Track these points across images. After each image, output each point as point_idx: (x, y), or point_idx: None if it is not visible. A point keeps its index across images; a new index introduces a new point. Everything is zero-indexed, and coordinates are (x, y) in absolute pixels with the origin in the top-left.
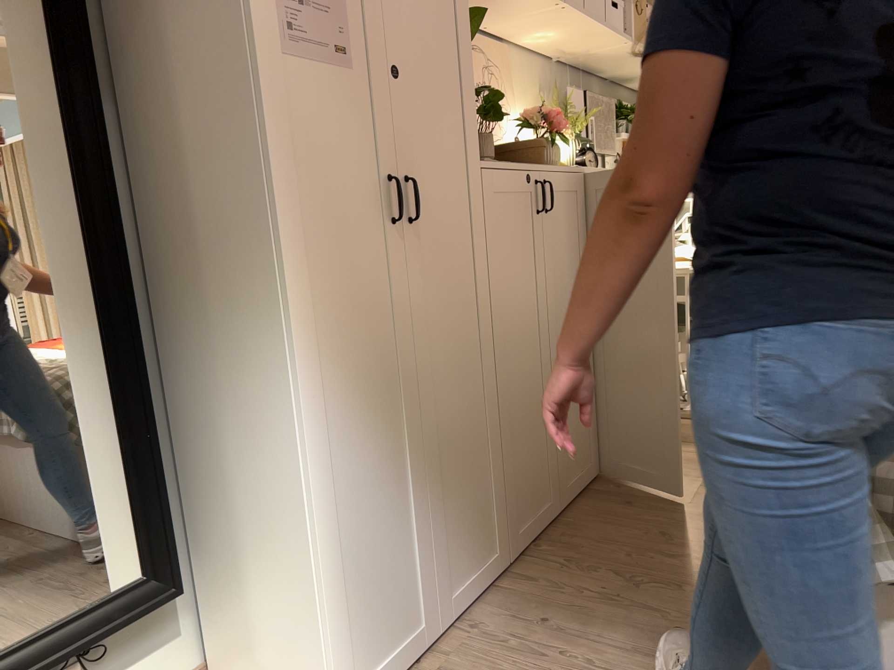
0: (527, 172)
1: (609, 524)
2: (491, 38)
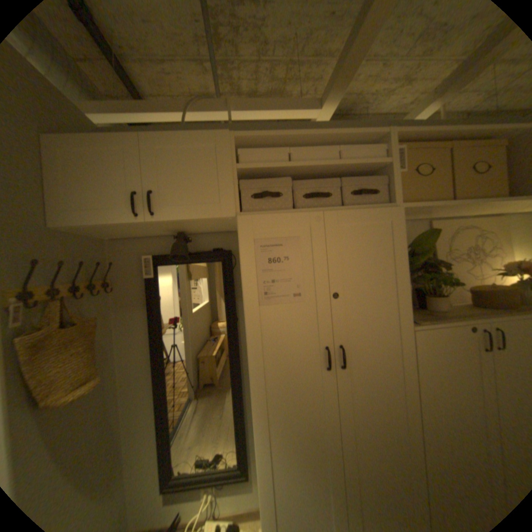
0: (473, 326)
1: None
2: (489, 215)
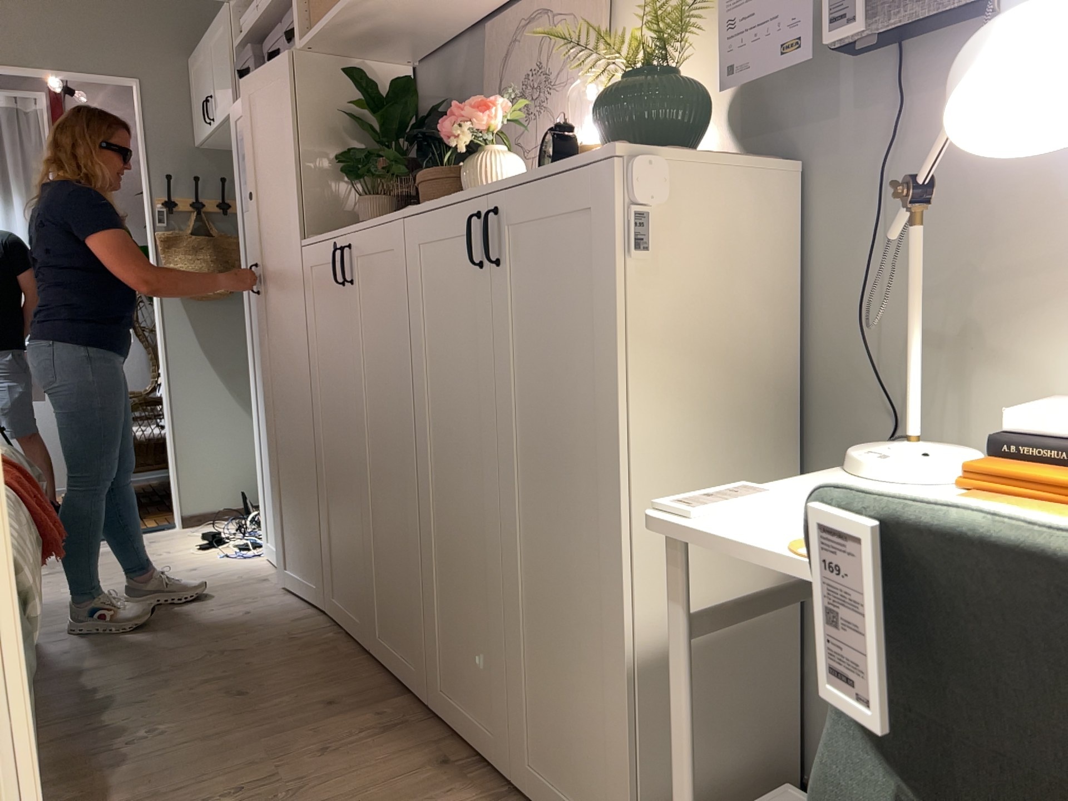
0: (331, 241)
1: (312, 678)
2: None
